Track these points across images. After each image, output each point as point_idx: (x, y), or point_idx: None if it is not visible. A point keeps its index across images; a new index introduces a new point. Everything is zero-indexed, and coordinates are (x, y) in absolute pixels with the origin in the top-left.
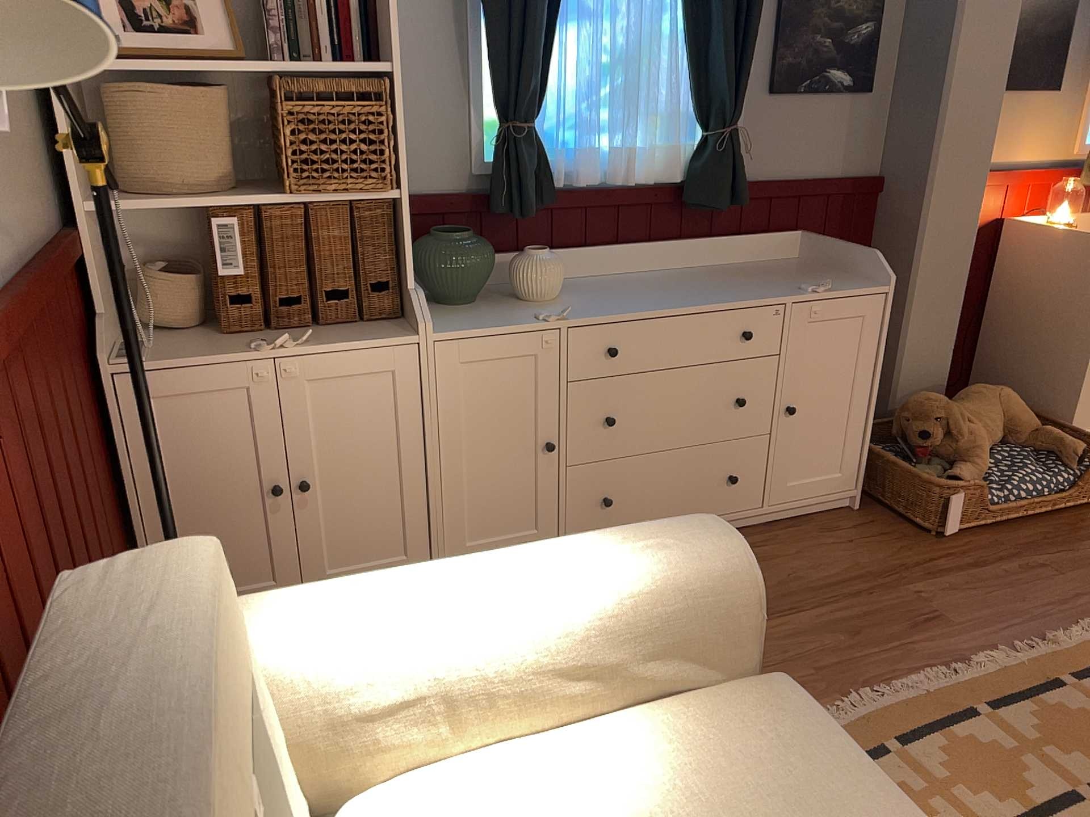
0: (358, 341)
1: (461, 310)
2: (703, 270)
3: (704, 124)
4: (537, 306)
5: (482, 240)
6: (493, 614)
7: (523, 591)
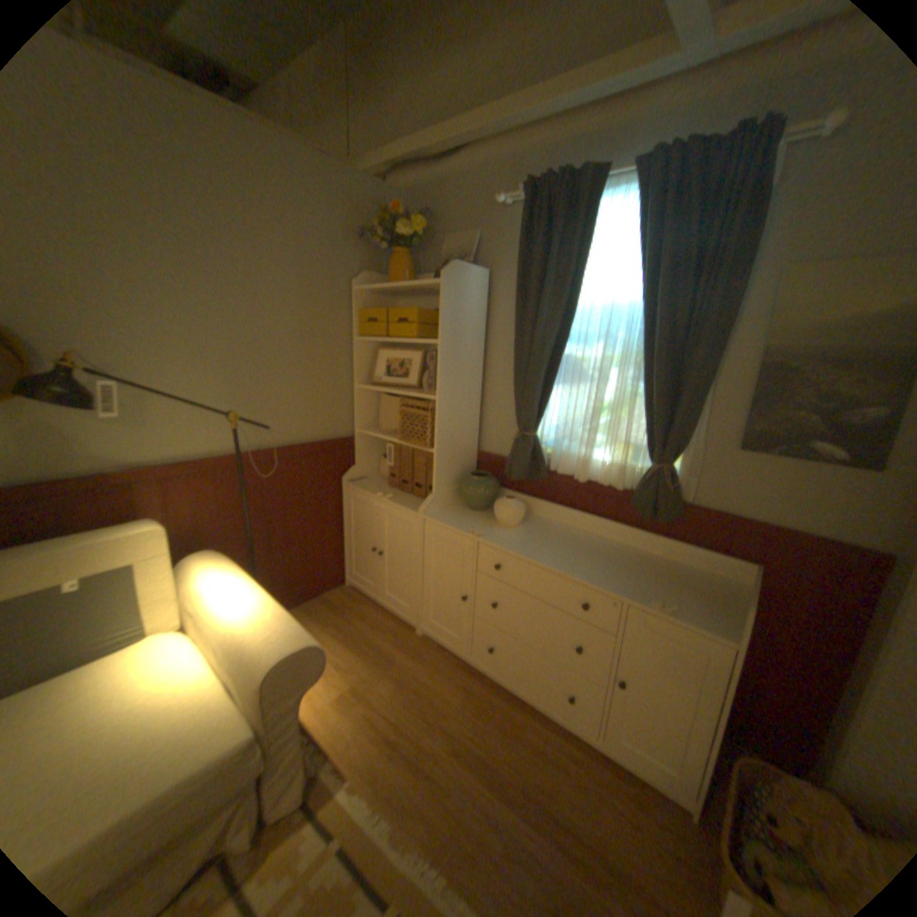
0: (404, 507)
1: (465, 513)
2: (641, 556)
3: (651, 458)
4: (492, 527)
5: (487, 484)
6: (216, 610)
7: (229, 611)
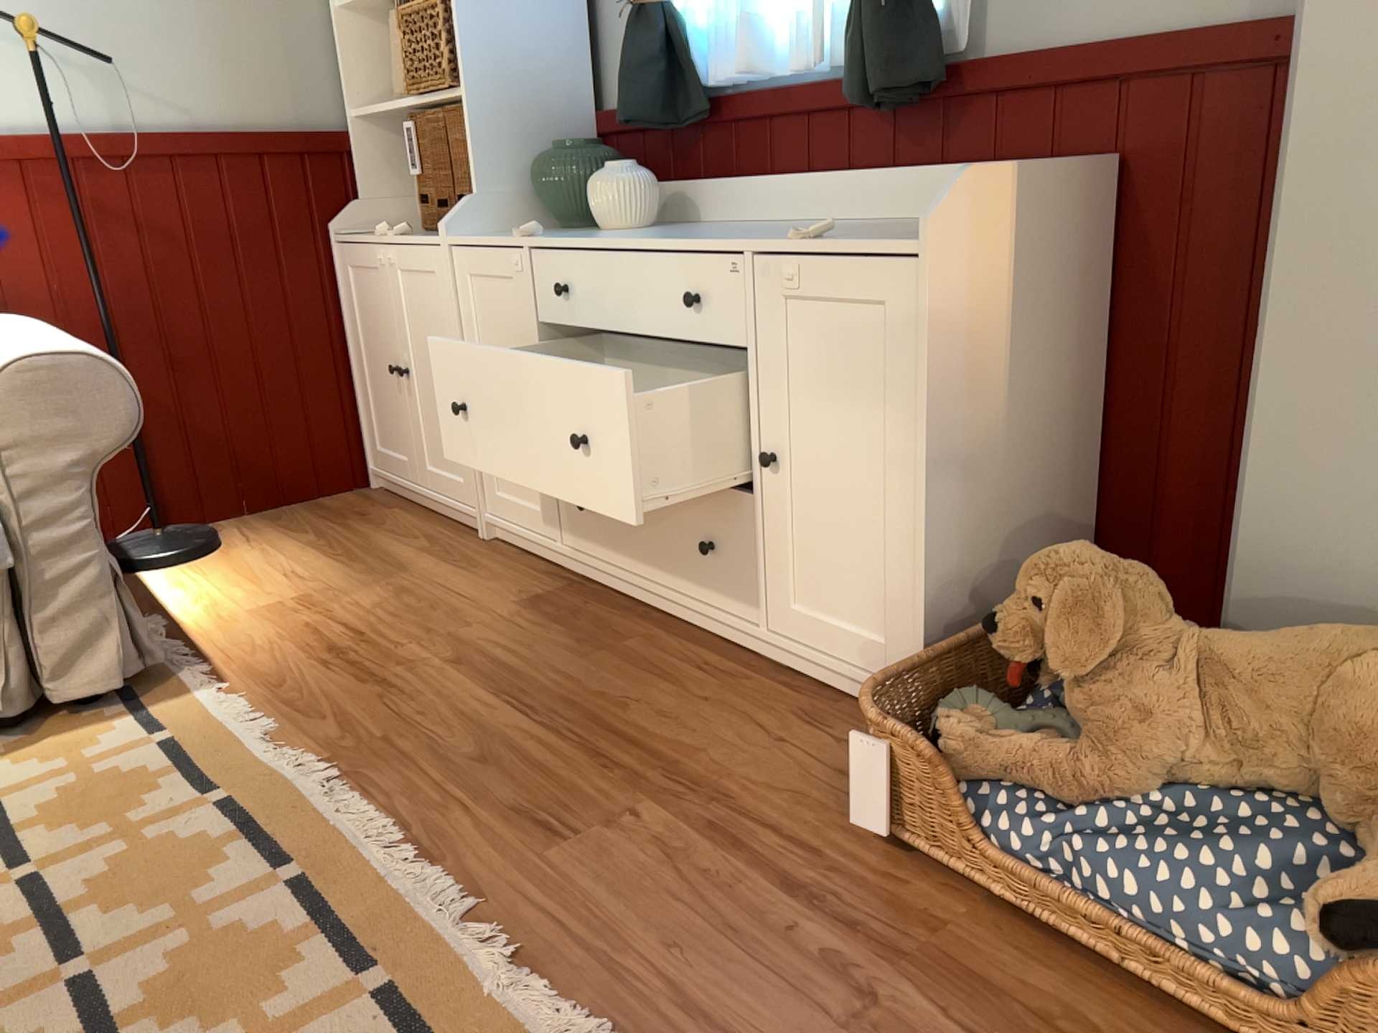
0: (425, 240)
1: (546, 232)
2: (877, 223)
3: None
4: (580, 233)
5: (582, 153)
6: None
7: None
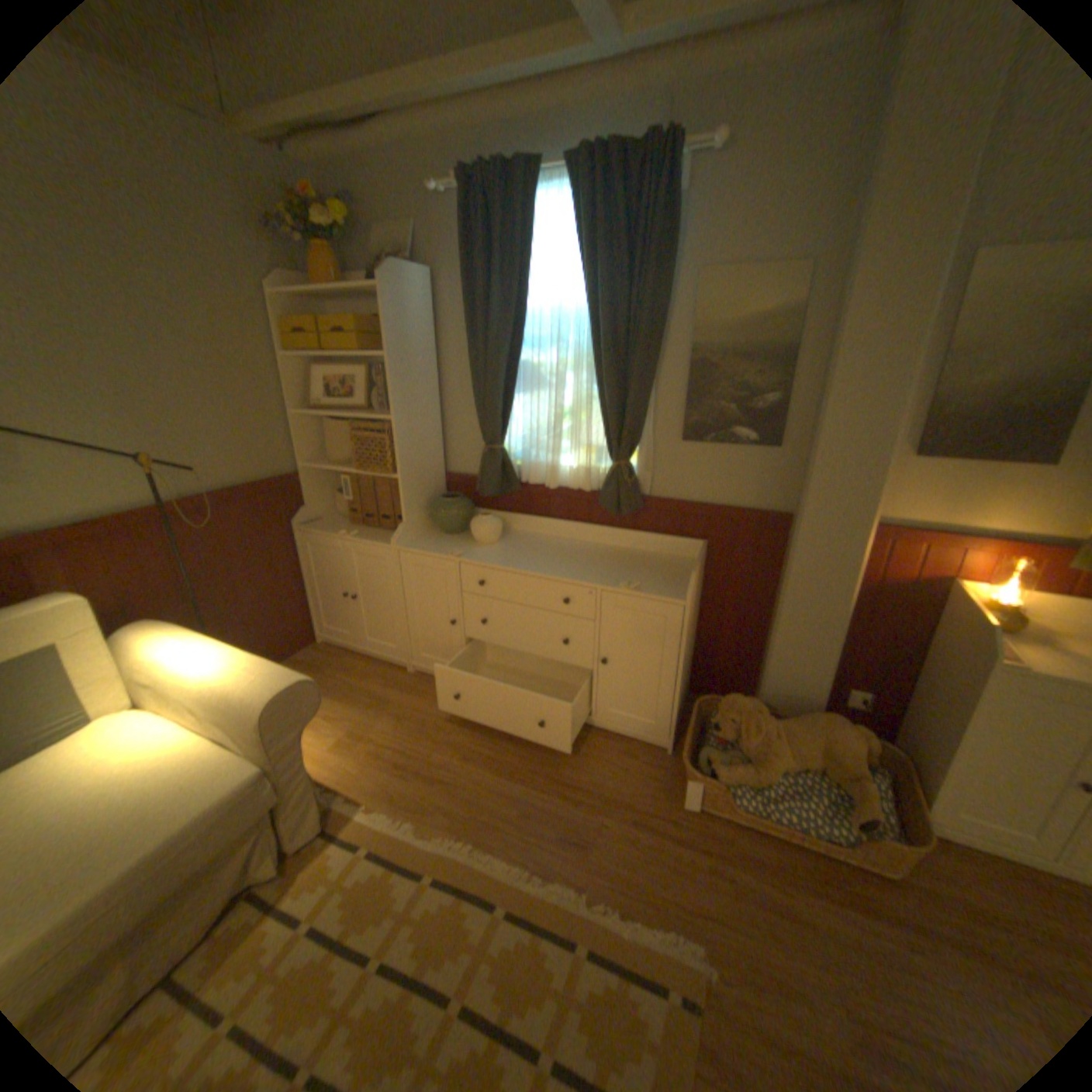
0: (374, 541)
1: (442, 537)
2: (612, 551)
3: (610, 457)
4: (471, 546)
5: (460, 504)
6: (182, 670)
7: (198, 667)
